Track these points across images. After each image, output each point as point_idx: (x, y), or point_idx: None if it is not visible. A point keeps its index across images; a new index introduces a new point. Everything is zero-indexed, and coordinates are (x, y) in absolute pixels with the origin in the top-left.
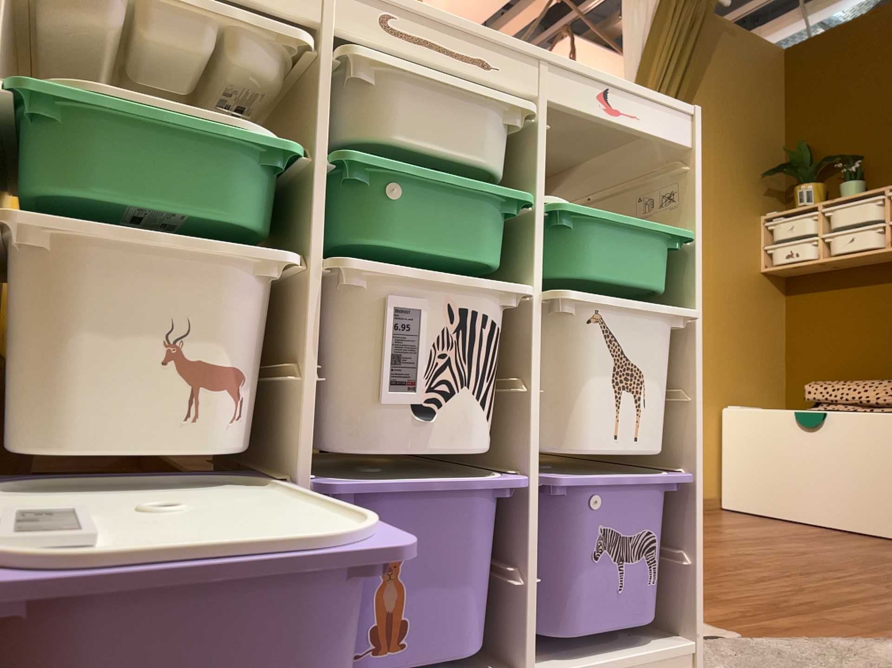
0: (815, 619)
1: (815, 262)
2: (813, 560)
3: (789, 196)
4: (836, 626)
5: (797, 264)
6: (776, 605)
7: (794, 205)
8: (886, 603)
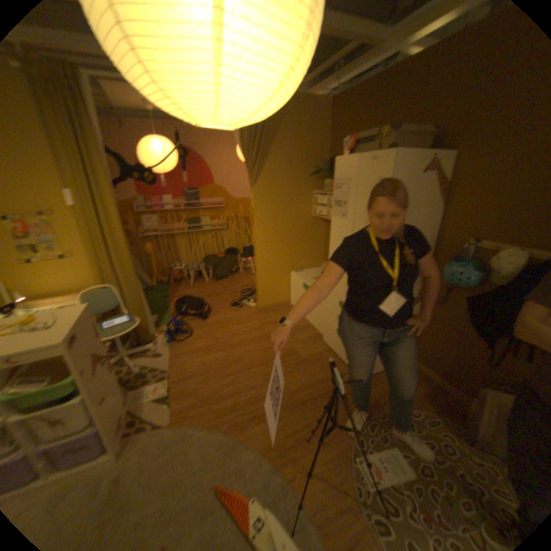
0: (205, 414)
1: (326, 219)
2: (263, 360)
3: (325, 184)
4: (204, 420)
5: (322, 218)
6: (205, 403)
7: (325, 189)
8: (243, 400)
